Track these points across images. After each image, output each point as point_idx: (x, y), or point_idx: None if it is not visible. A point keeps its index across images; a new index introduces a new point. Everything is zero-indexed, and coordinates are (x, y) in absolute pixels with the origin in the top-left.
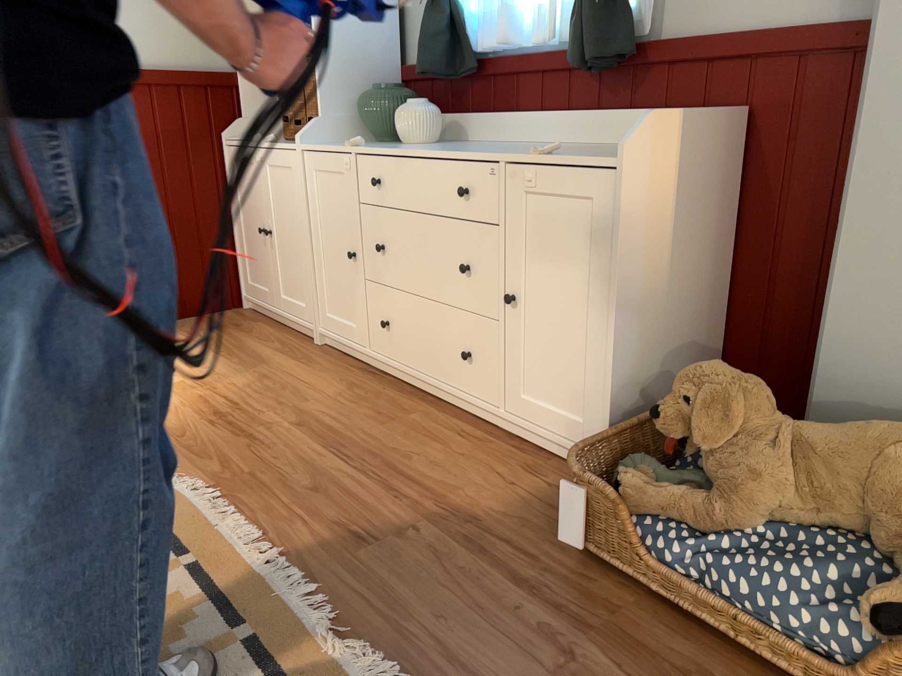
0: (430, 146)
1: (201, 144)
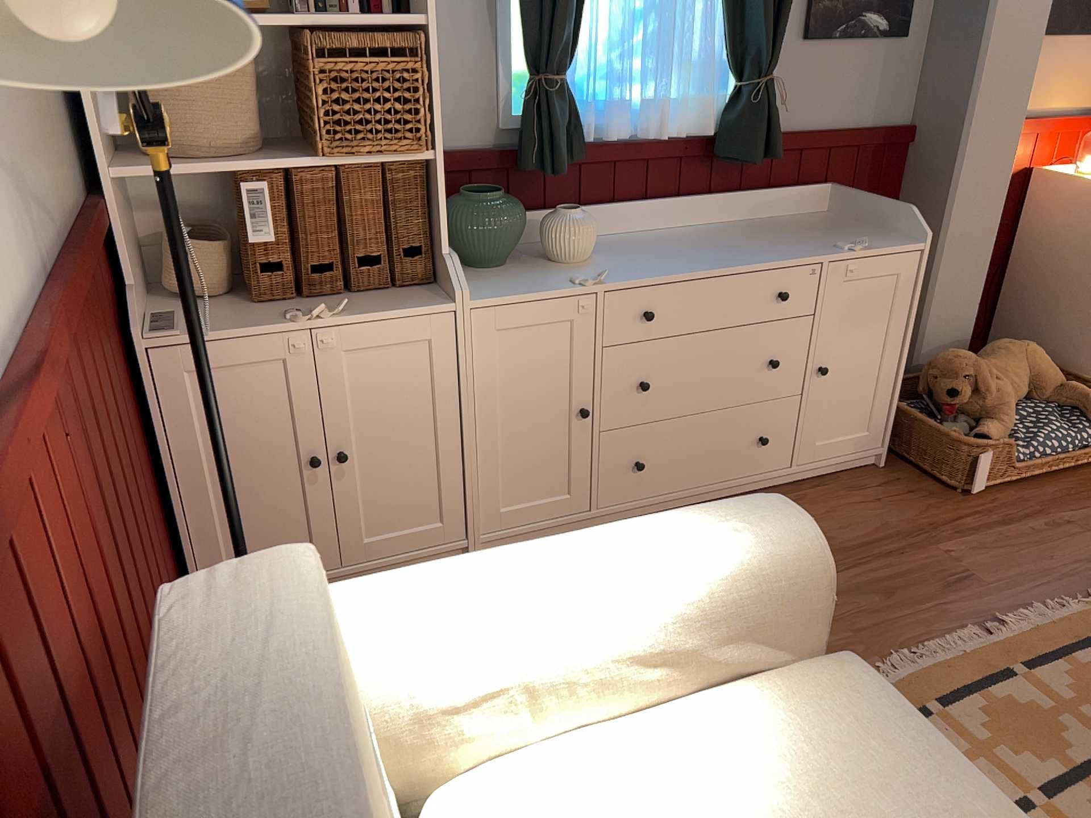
0: (613, 257)
1: (118, 361)
